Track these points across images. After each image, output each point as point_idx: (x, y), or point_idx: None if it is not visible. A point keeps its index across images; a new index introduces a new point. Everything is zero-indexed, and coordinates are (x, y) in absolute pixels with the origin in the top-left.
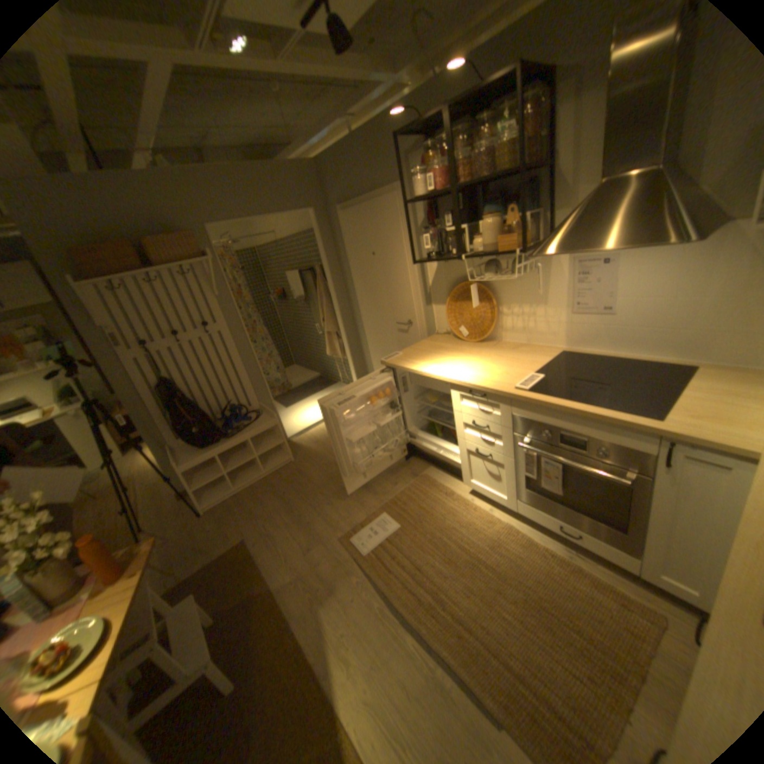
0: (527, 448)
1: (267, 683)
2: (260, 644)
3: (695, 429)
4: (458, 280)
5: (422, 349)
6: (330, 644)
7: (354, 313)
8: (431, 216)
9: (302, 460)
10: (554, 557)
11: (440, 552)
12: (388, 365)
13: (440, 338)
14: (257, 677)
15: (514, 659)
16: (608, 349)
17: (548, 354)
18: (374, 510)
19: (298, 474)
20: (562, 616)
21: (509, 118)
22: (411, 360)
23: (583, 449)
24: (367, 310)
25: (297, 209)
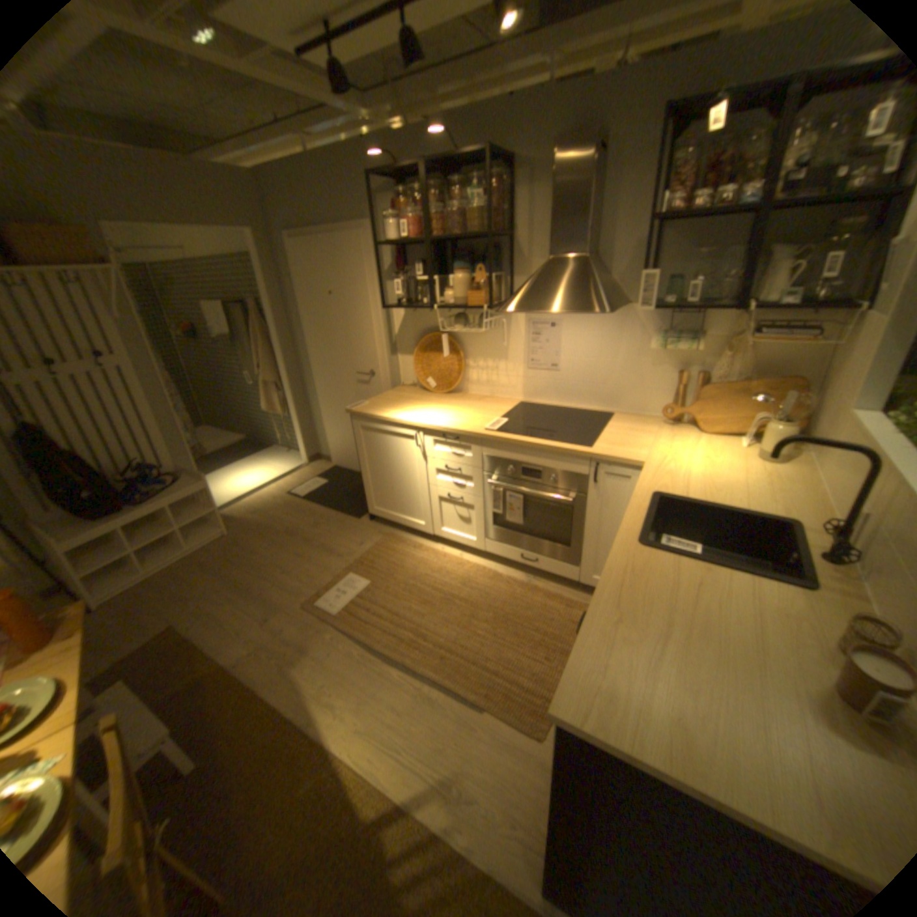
0: (494, 484)
1: (237, 750)
2: (219, 720)
3: (609, 452)
4: (425, 332)
5: (389, 399)
6: (308, 697)
7: (300, 360)
8: (399, 263)
9: (237, 533)
10: (516, 582)
11: (415, 596)
12: (353, 415)
13: (406, 390)
14: (223, 749)
15: (488, 663)
16: (554, 401)
17: (508, 405)
18: (340, 571)
19: (235, 549)
20: (524, 624)
21: (476, 188)
22: (379, 409)
23: (538, 480)
24: (318, 358)
25: (222, 226)
